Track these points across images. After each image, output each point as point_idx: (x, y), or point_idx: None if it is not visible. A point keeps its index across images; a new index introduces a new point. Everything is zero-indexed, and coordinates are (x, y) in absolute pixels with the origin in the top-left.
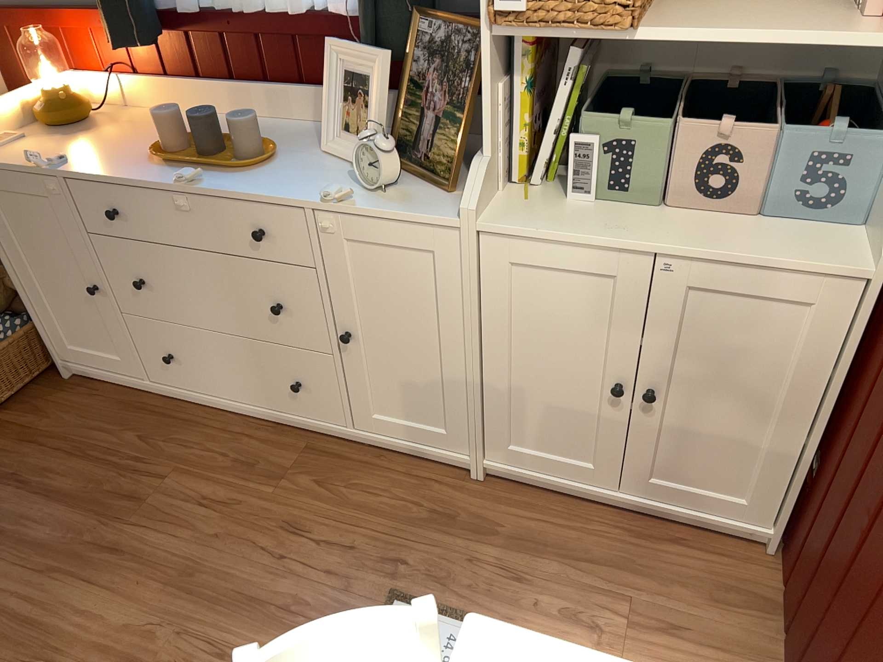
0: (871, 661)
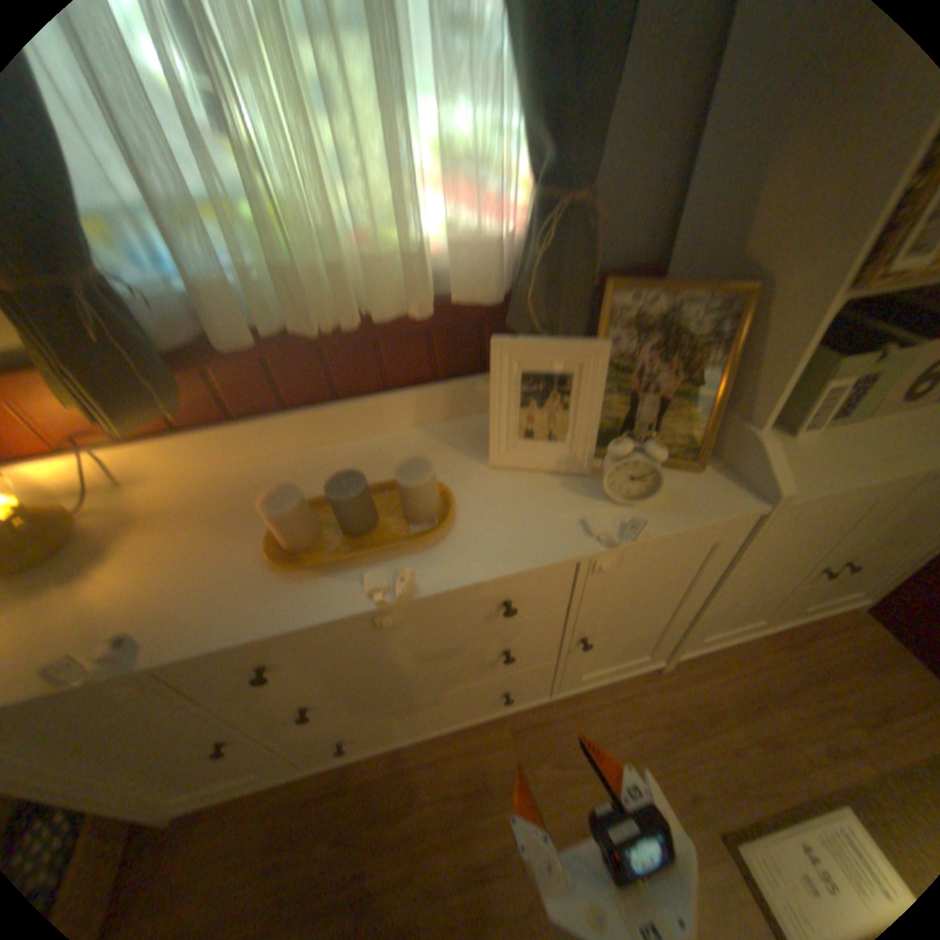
0: None
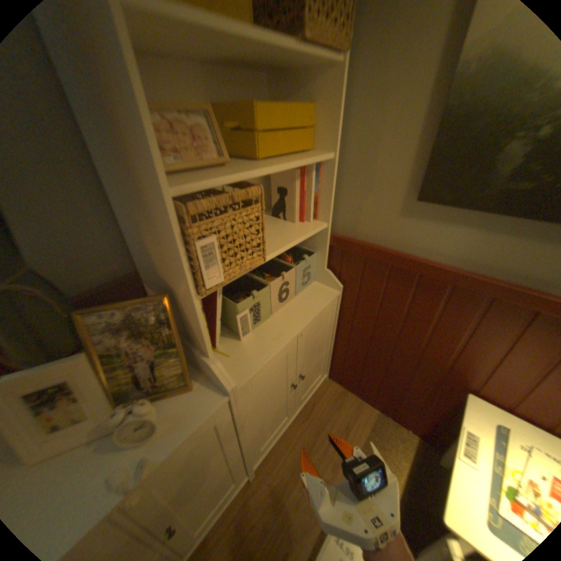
0: (433, 382)
